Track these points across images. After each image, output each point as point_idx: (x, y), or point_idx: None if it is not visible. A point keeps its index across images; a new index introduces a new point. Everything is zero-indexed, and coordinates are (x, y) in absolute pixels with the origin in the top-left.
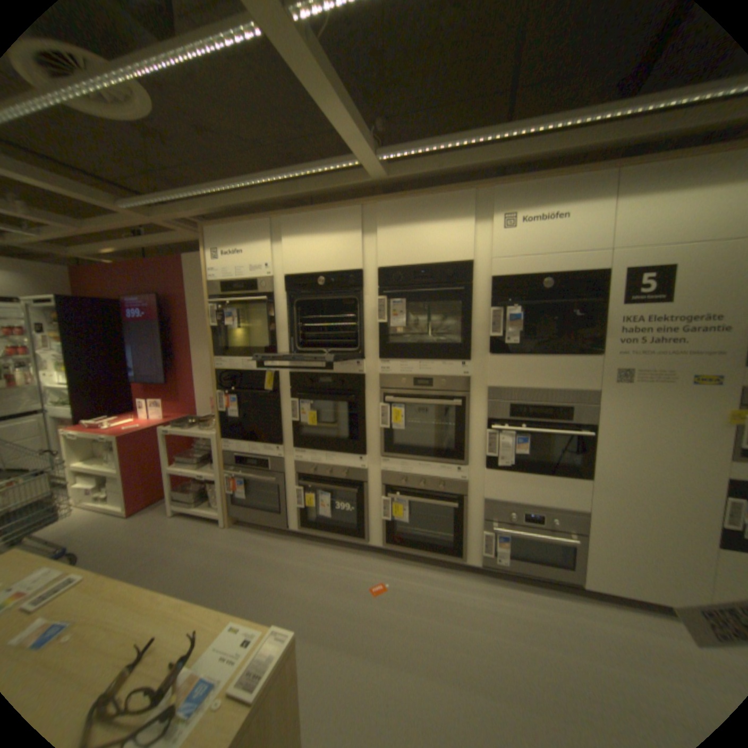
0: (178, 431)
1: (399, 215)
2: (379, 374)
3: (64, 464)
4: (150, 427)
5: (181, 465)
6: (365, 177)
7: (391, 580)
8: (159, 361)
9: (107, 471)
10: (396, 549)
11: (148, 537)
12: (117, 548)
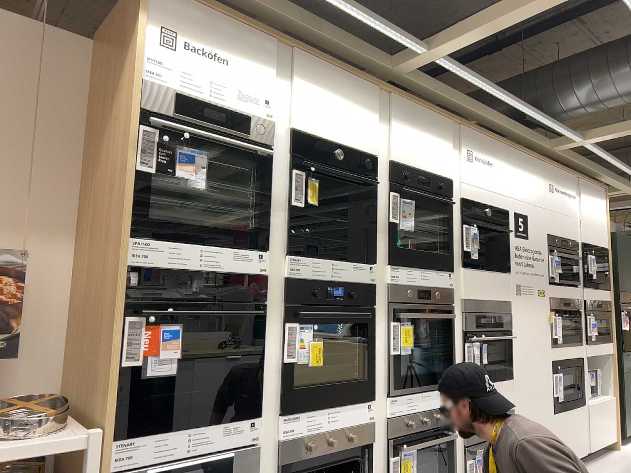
0: None
1: (405, 117)
2: (386, 280)
3: None
4: None
5: None
6: (383, 66)
7: None
8: None
9: None
10: None
11: None
12: None
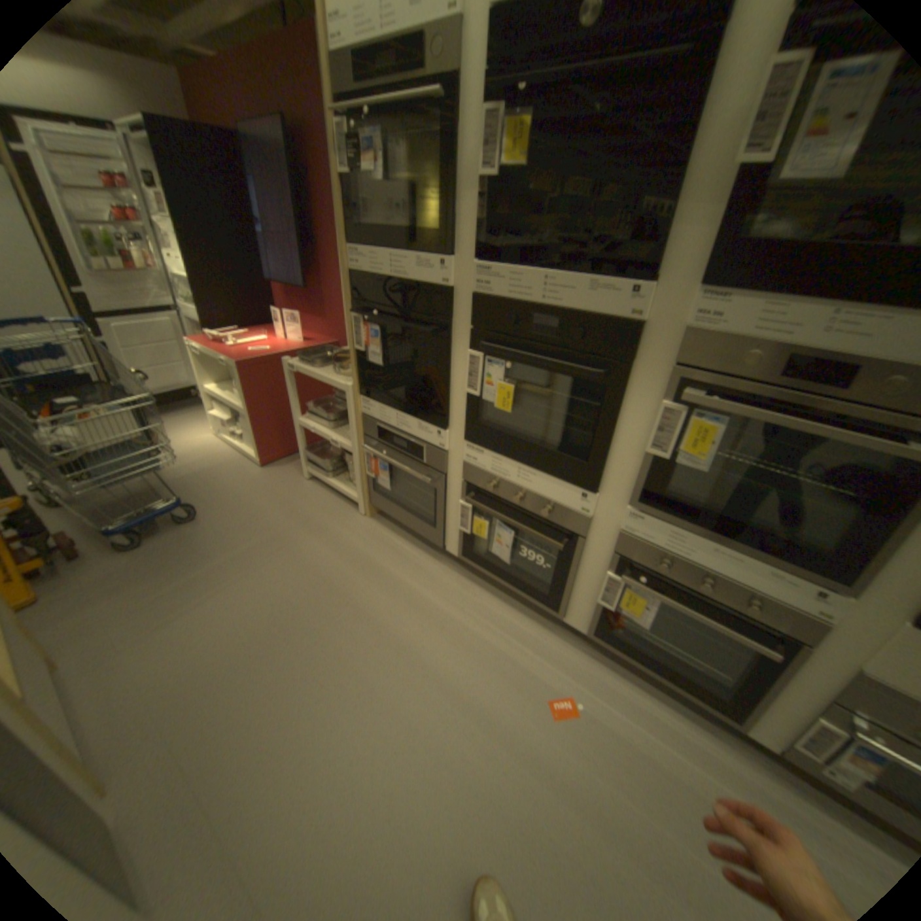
0: (307, 369)
1: None
2: (688, 323)
3: (198, 382)
4: (284, 351)
5: (315, 417)
6: None
7: (591, 694)
8: (295, 248)
9: (238, 404)
10: (611, 648)
11: (278, 500)
12: (243, 505)
